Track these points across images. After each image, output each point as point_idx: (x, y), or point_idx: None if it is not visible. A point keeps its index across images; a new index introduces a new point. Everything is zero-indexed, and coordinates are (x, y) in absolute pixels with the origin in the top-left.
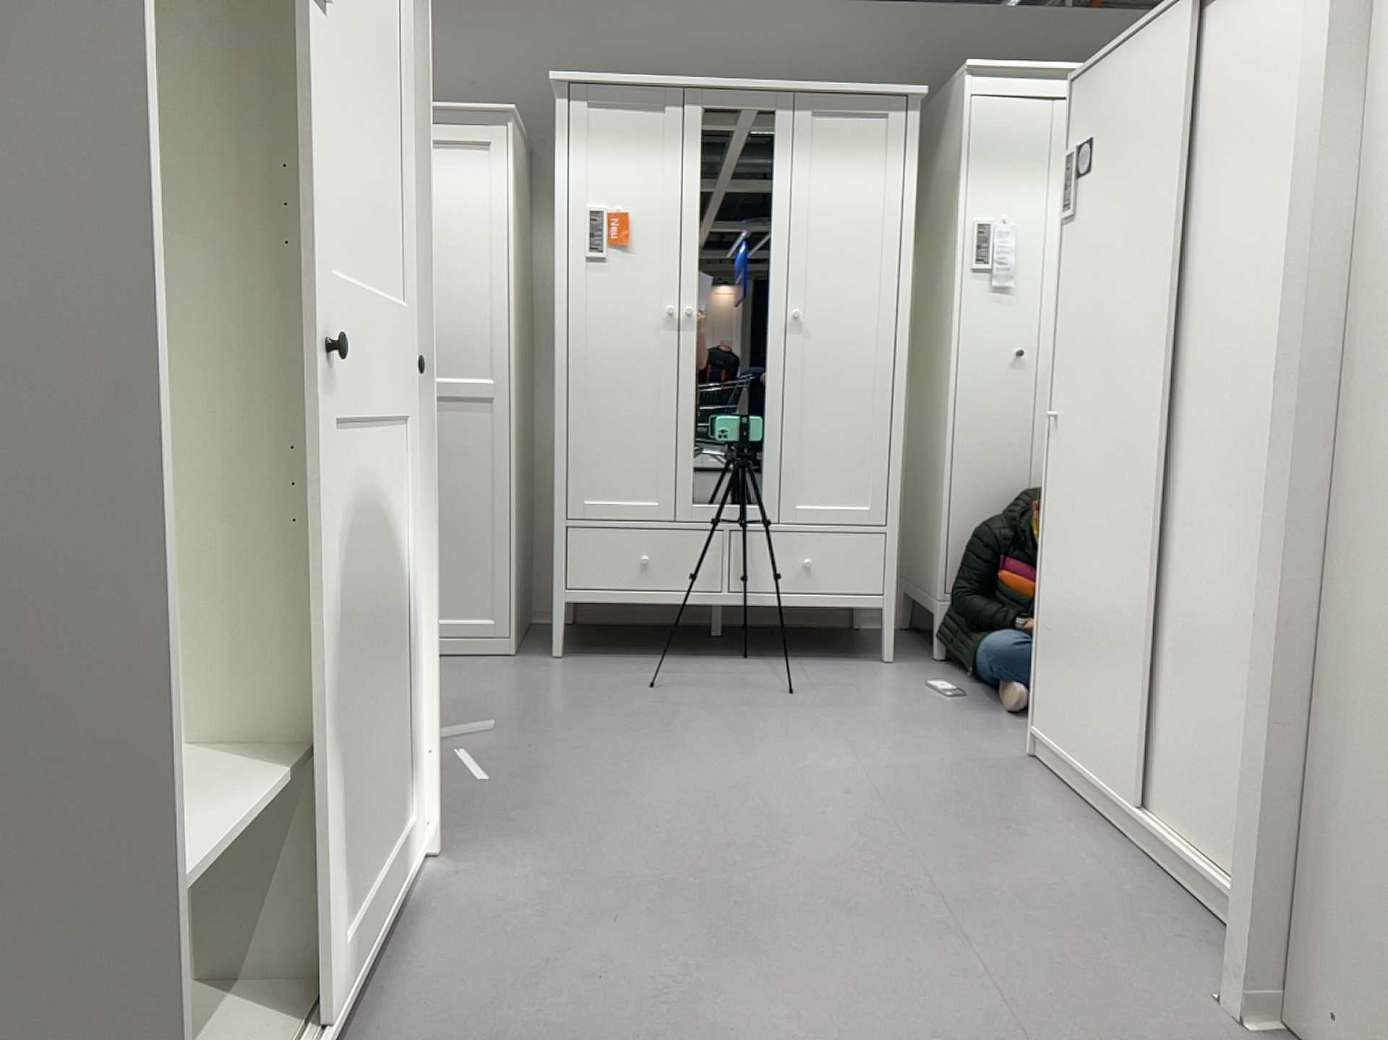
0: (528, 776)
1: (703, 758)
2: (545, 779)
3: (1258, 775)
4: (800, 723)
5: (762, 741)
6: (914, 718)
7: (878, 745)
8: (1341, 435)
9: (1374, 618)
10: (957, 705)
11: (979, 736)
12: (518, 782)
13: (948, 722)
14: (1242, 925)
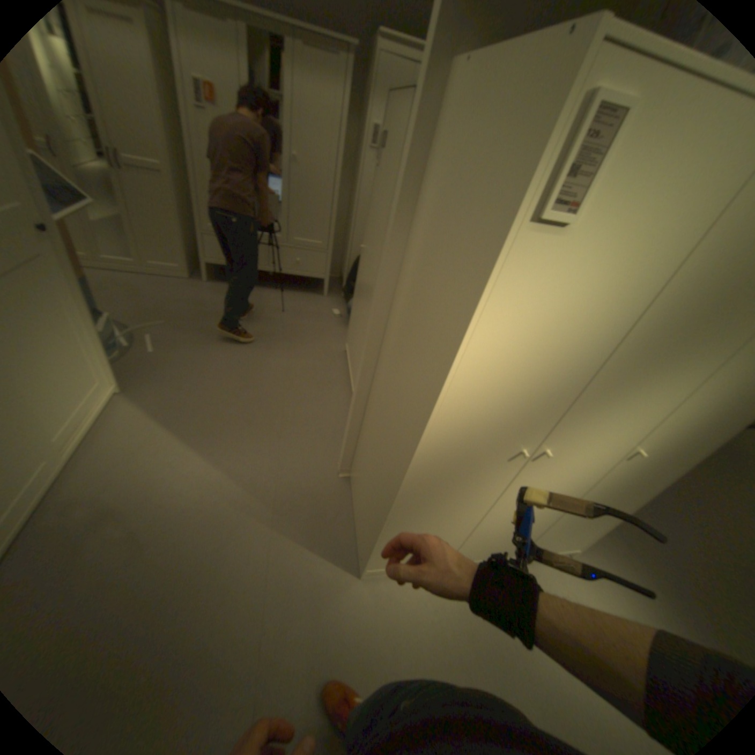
0: (167, 350)
1: (235, 344)
2: (173, 352)
3: (347, 423)
4: (277, 328)
5: (260, 337)
6: (317, 328)
7: (298, 342)
8: (385, 339)
9: (372, 402)
10: (334, 322)
11: (333, 340)
12: (162, 353)
13: (327, 331)
14: (341, 450)
